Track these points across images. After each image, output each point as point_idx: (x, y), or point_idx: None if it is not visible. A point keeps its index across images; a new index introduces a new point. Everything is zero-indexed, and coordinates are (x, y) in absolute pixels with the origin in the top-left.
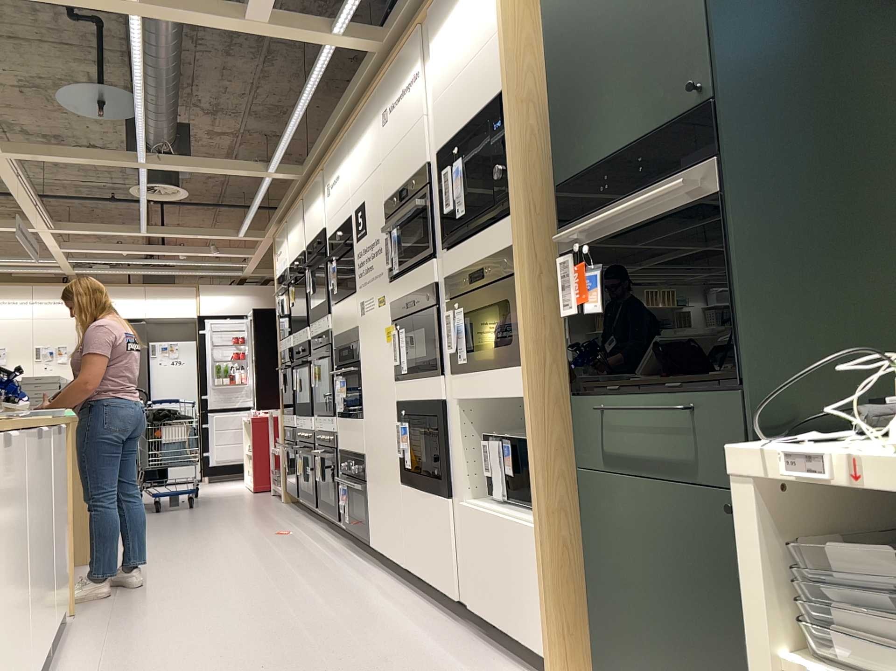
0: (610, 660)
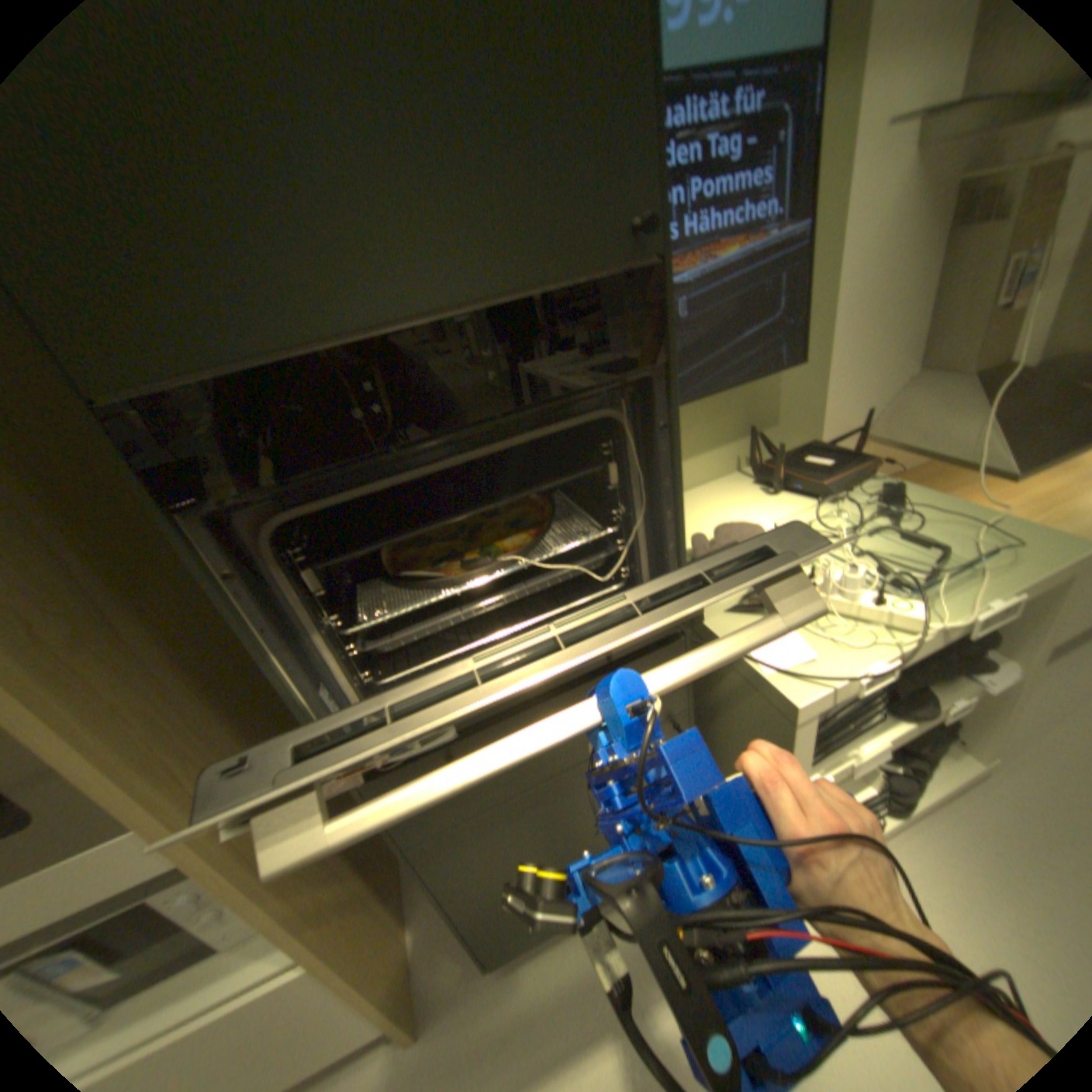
0: (492, 946)
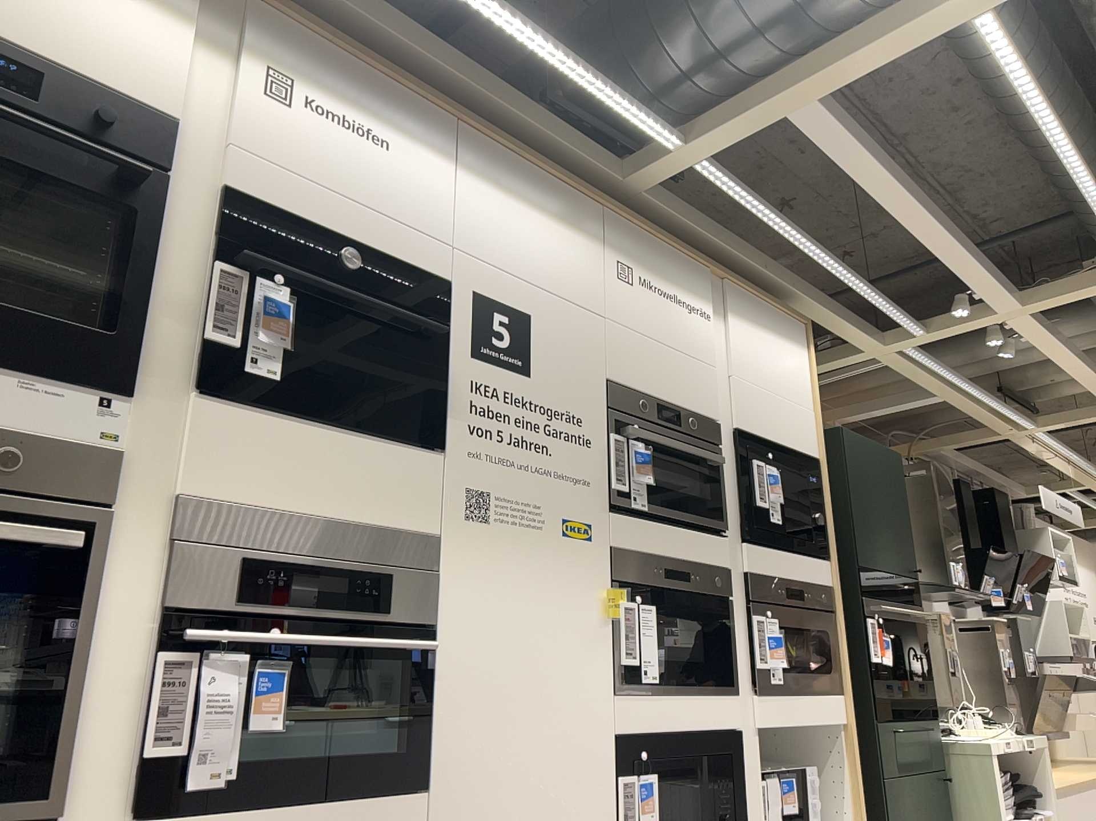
0: None
